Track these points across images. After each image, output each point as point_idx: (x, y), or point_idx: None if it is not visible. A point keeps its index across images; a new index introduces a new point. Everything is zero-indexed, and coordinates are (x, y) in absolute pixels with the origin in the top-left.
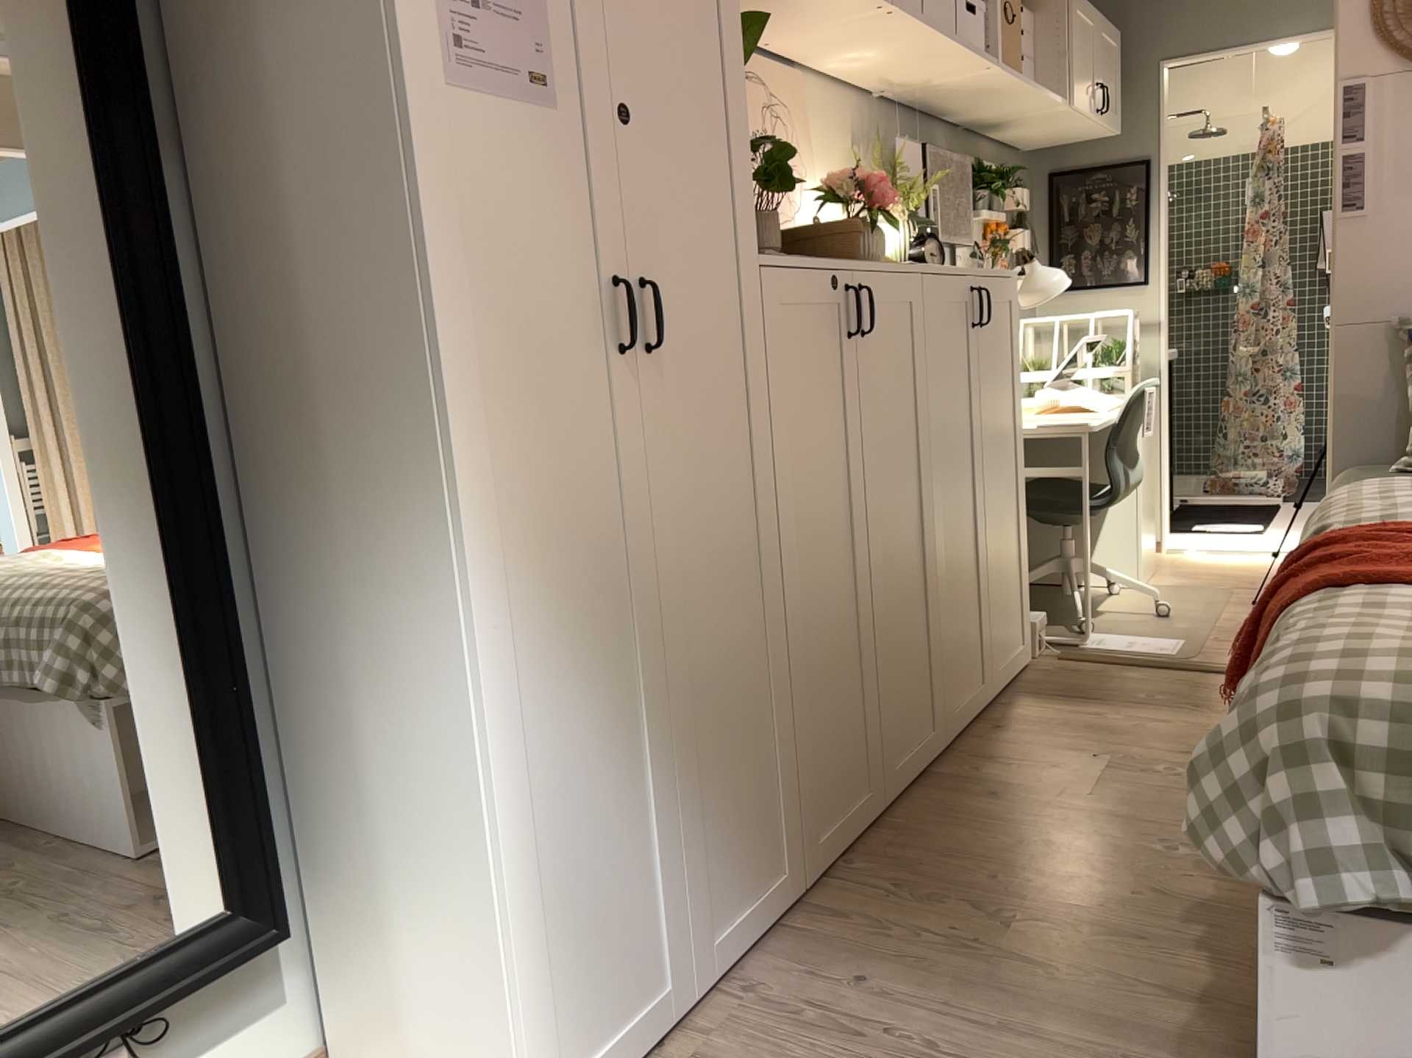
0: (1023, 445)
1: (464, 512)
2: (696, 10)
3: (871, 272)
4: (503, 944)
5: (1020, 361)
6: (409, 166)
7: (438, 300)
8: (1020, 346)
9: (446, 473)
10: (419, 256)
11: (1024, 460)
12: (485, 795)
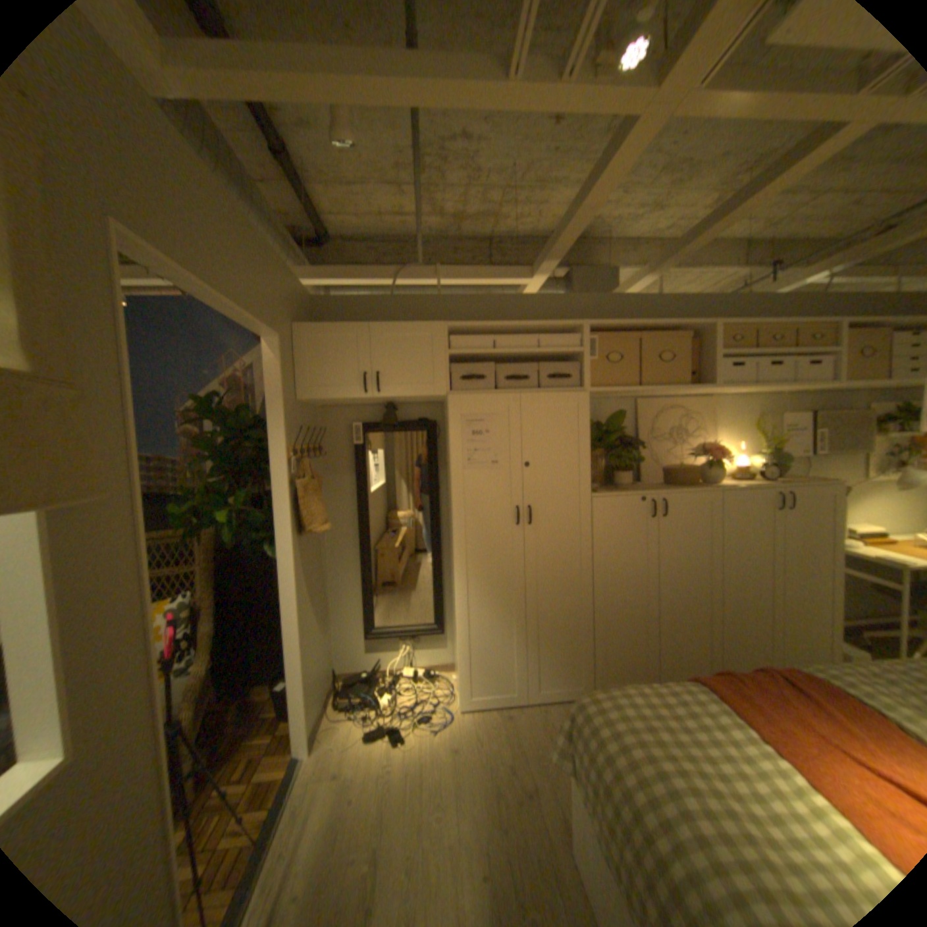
0: (841, 567)
1: (459, 560)
2: (584, 421)
3: (672, 495)
4: (459, 656)
5: (842, 526)
6: (452, 490)
7: (457, 516)
8: (842, 518)
9: (454, 552)
10: (453, 507)
11: (841, 575)
12: (457, 621)
